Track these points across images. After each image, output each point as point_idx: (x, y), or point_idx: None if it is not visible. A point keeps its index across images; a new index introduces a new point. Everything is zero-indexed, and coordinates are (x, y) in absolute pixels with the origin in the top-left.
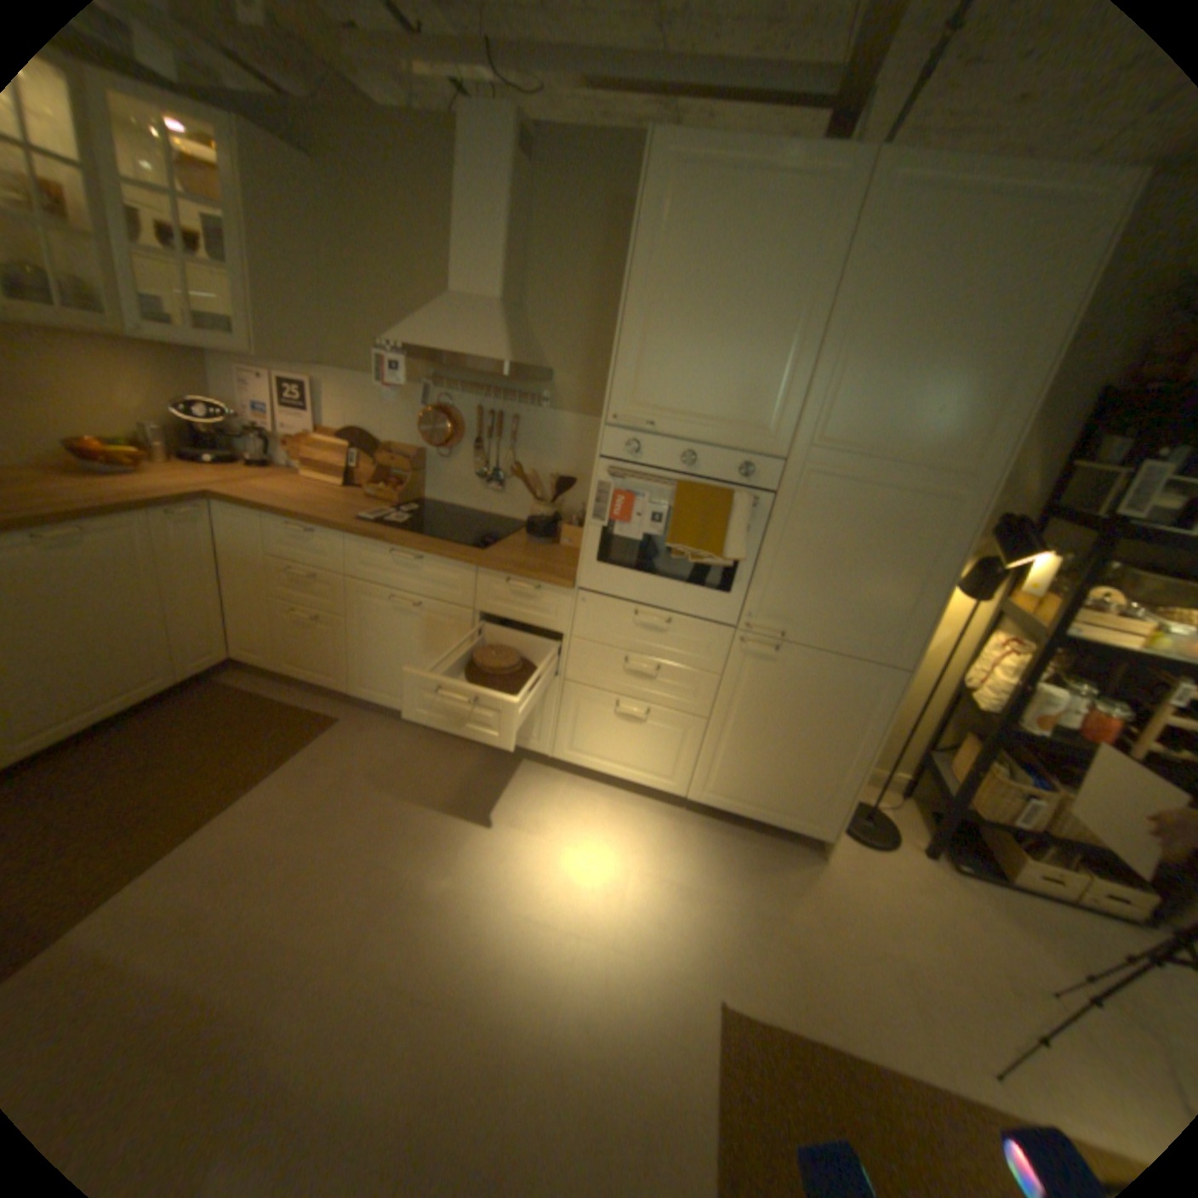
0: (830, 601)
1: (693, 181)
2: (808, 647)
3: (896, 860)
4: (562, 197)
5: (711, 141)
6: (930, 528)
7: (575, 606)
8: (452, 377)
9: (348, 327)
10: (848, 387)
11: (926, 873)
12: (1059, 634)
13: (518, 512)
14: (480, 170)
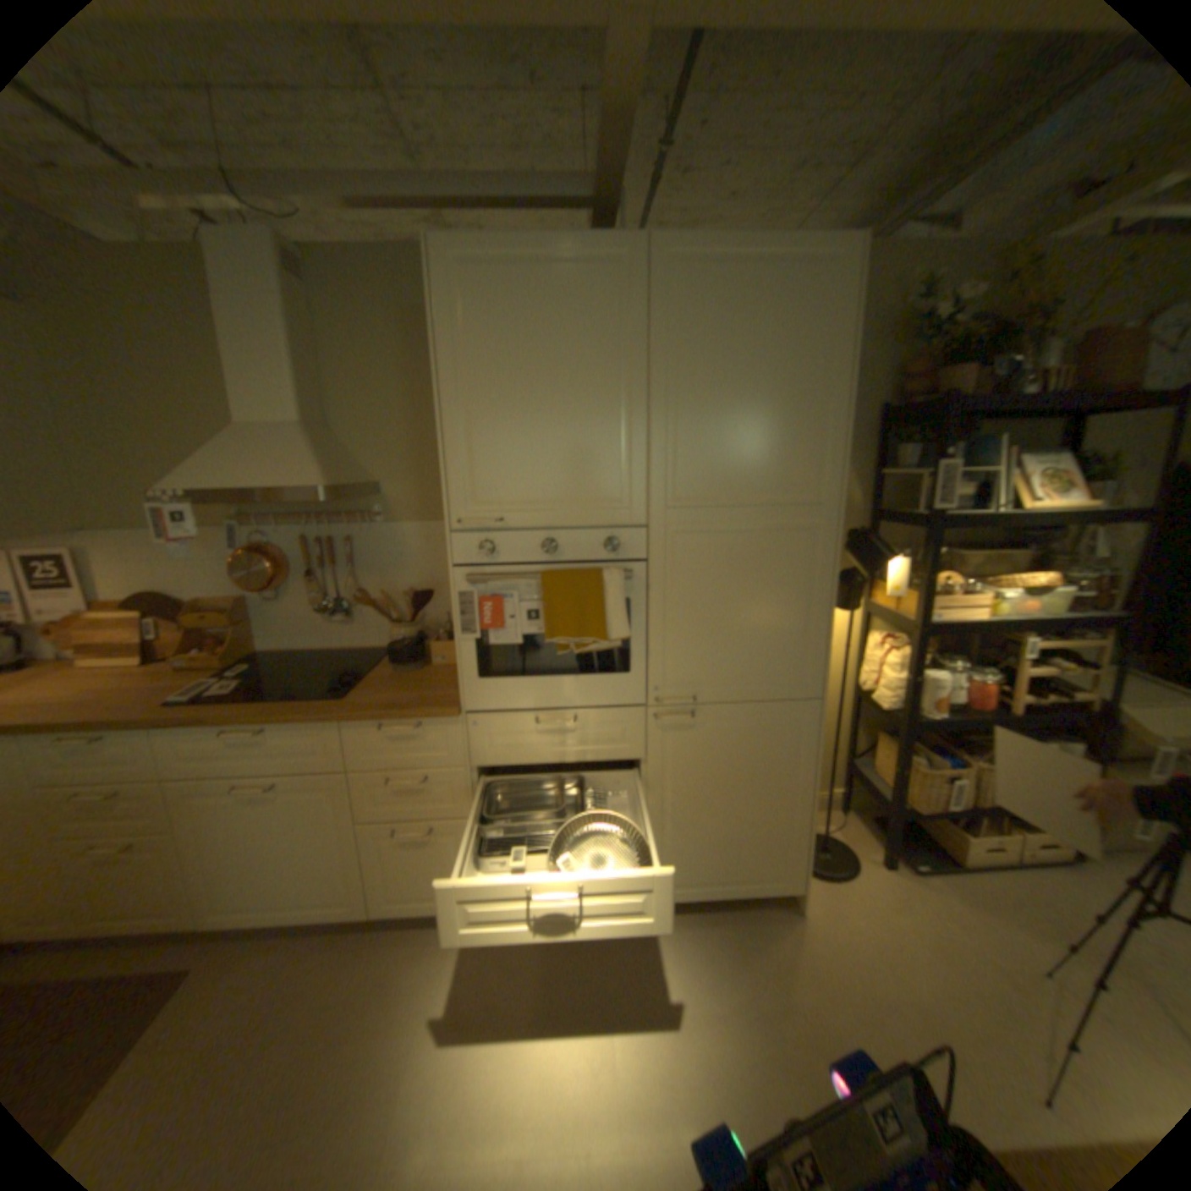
0: (730, 652)
1: (483, 279)
2: (722, 703)
3: (864, 885)
4: (349, 310)
5: (491, 240)
6: (798, 559)
7: (469, 733)
8: (263, 511)
9: (116, 479)
10: (687, 447)
11: (894, 889)
12: (926, 624)
13: (378, 638)
14: (246, 293)
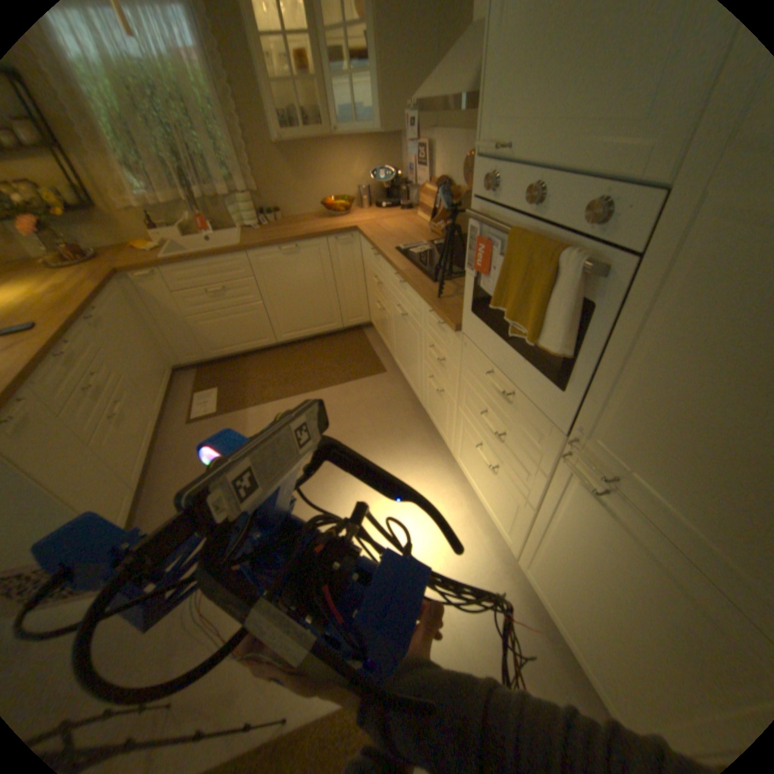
0: (701, 486)
1: None
2: (653, 528)
3: None
4: None
5: None
6: None
7: (461, 350)
8: None
9: None
10: None
11: None
12: None
13: None
14: None
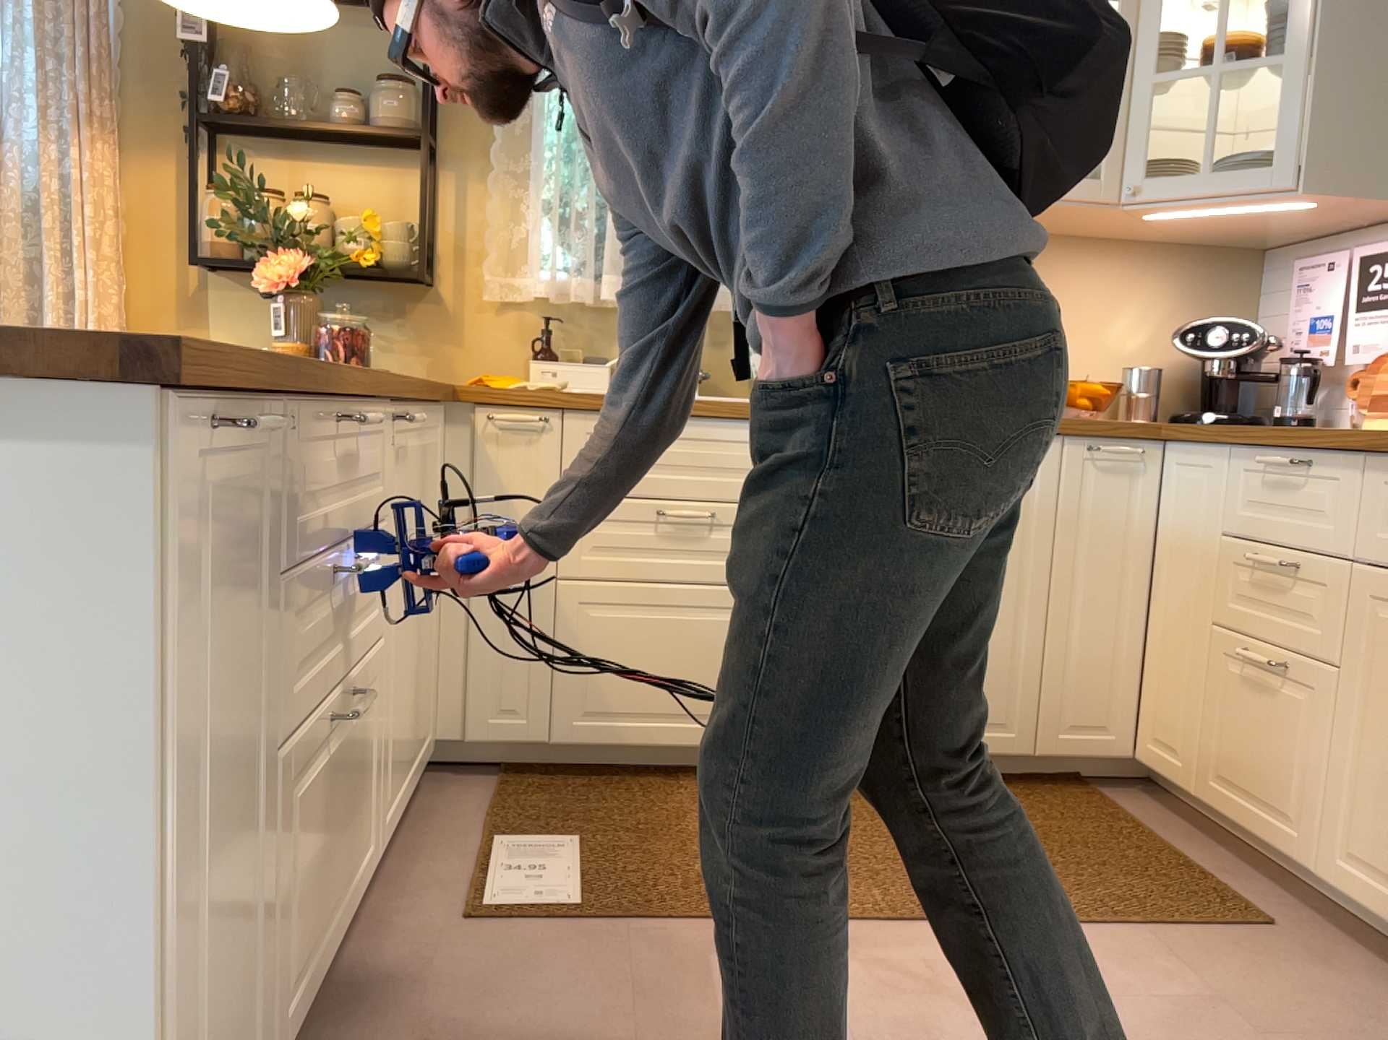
0: None
1: None
2: None
3: None
4: None
5: None
6: None
7: None
8: None
9: None
10: None
11: None
12: None
13: None
14: None
